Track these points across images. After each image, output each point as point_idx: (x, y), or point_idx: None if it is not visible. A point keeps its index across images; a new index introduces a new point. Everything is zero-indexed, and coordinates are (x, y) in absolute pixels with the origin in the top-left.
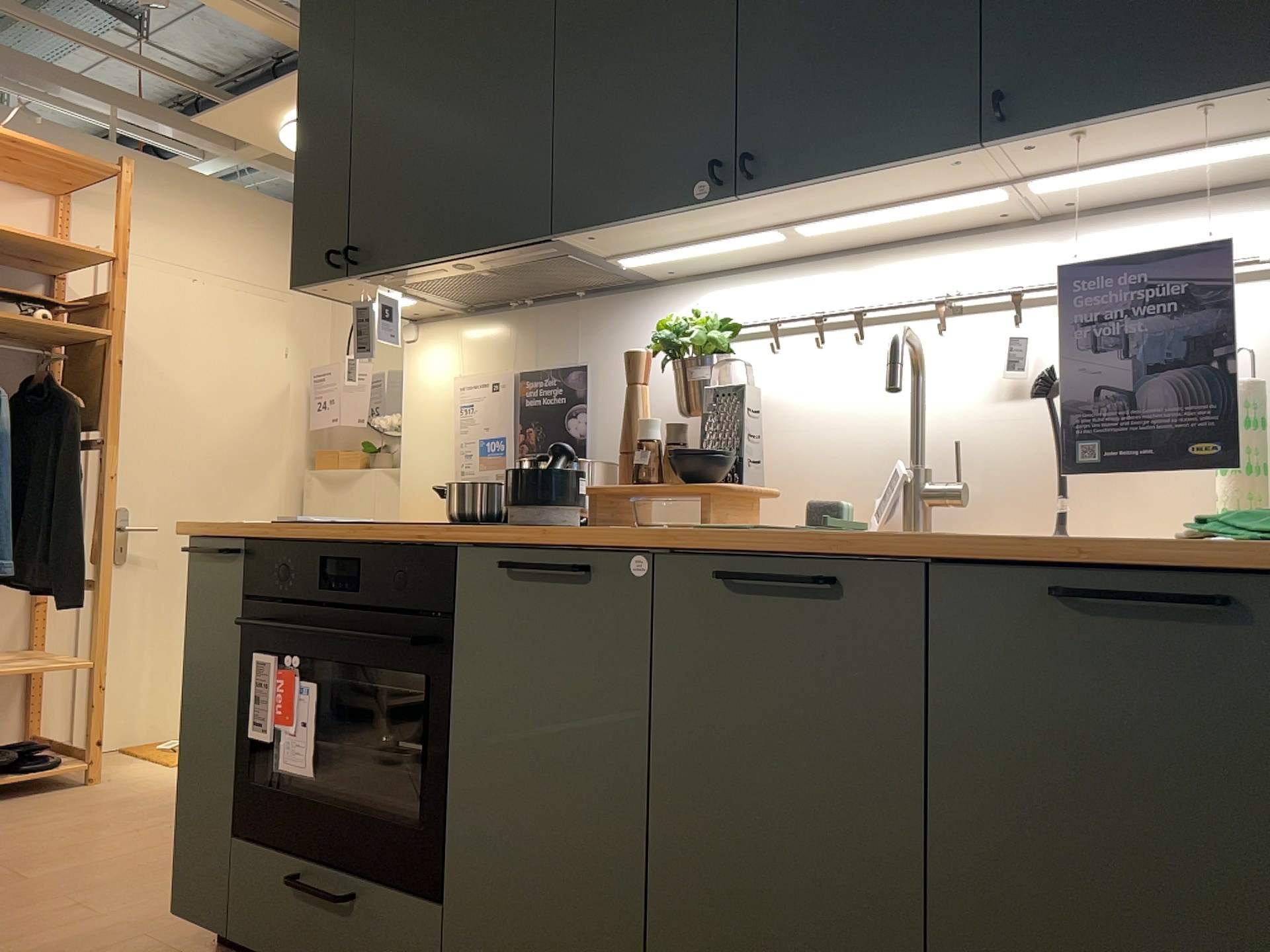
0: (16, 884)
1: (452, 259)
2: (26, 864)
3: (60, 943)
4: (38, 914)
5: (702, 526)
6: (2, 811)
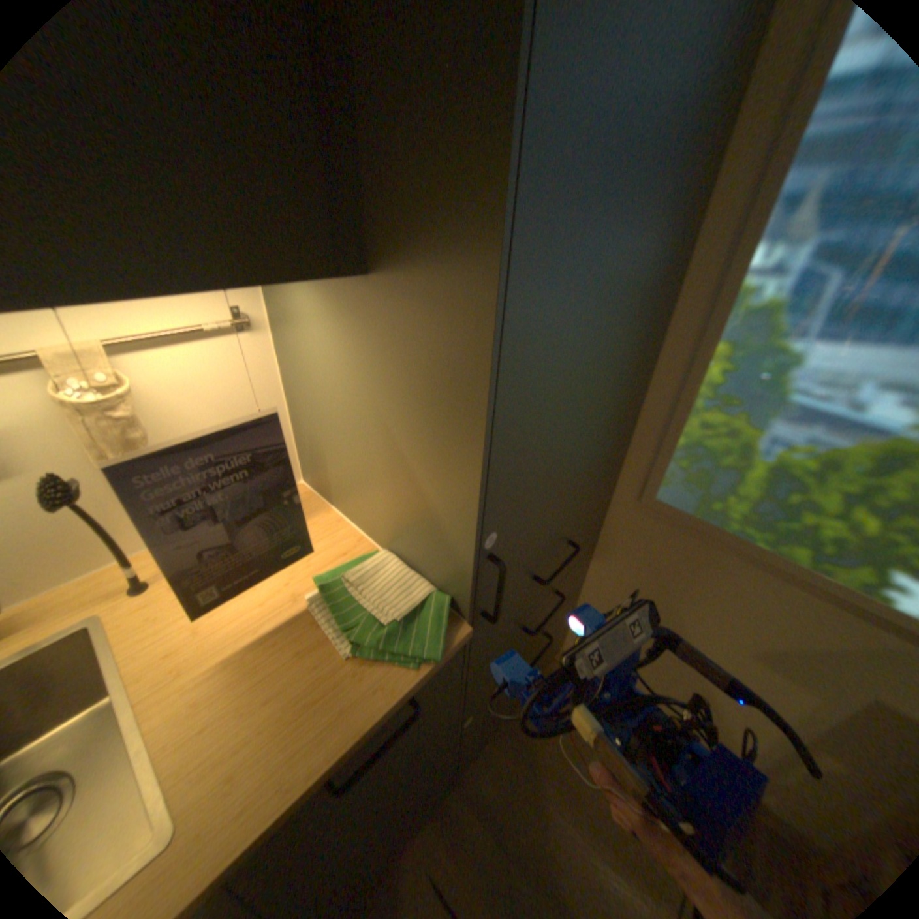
0: None
1: None
2: None
3: None
4: None
5: None
6: None
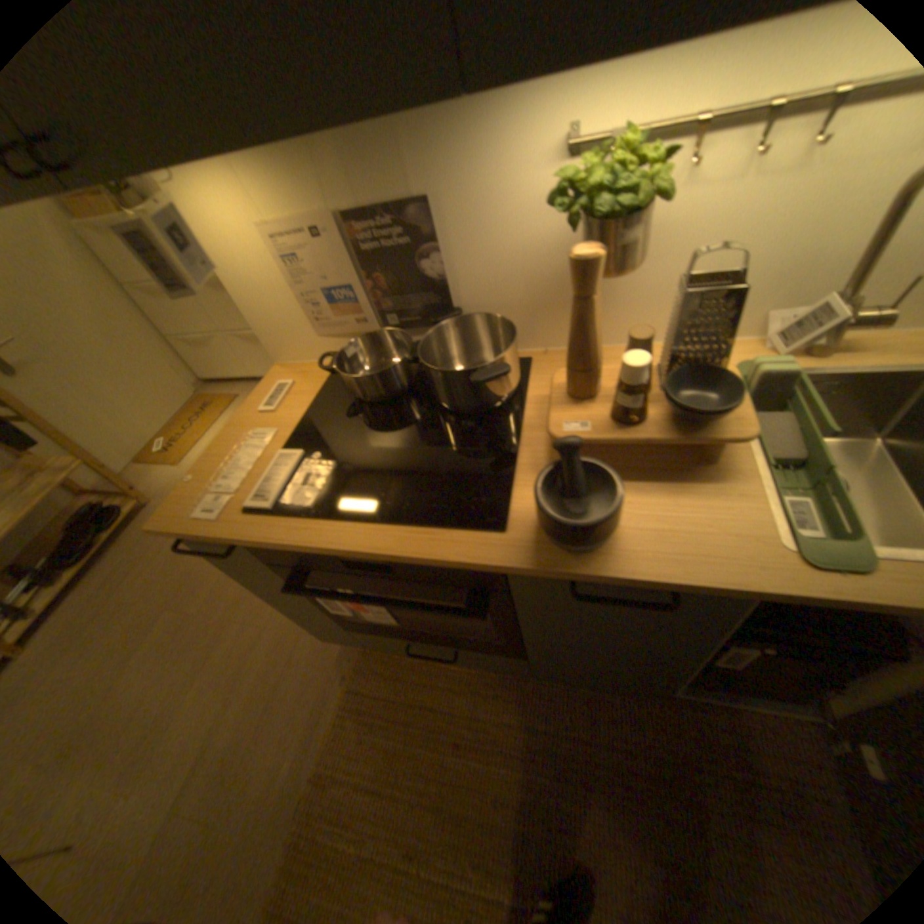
0: (193, 623)
1: (243, 143)
2: (181, 602)
3: (262, 662)
4: (230, 644)
5: (809, 553)
6: (121, 557)
